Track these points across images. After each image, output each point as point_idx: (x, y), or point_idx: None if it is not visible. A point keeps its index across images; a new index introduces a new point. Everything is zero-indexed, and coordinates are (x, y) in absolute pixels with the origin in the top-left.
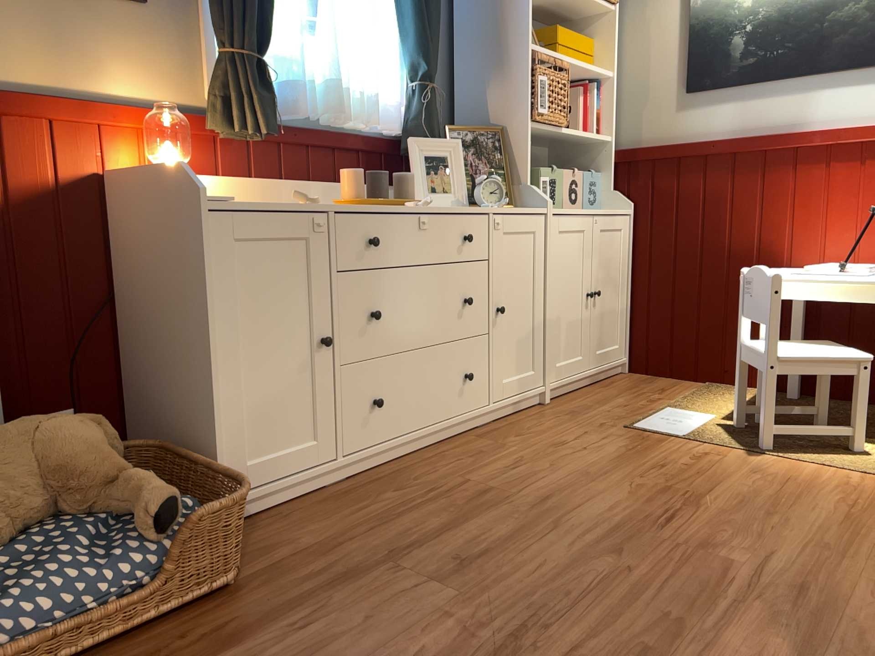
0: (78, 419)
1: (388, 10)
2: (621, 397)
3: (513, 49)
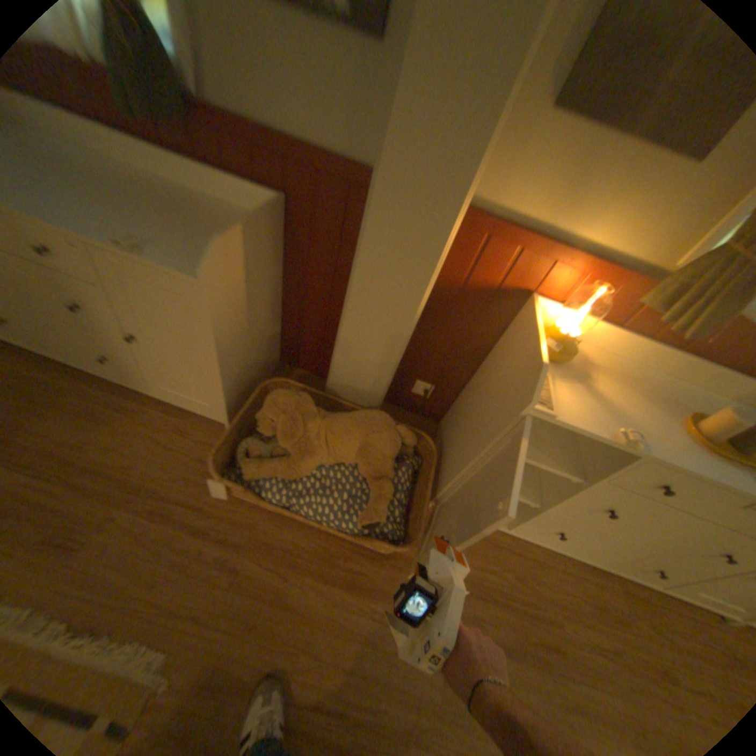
0: (396, 435)
1: None
2: None
3: None
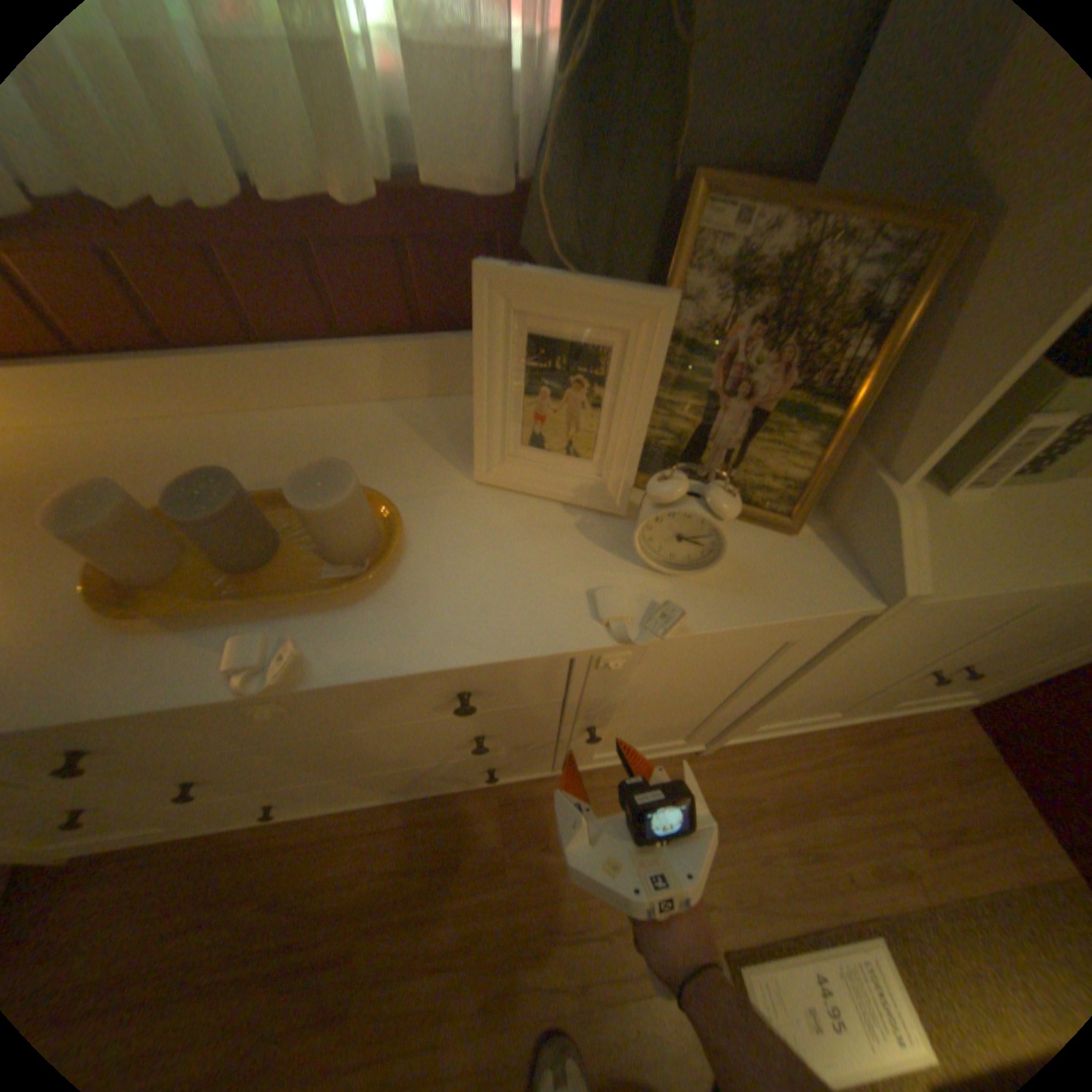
0: None
1: None
2: (846, 821)
3: None
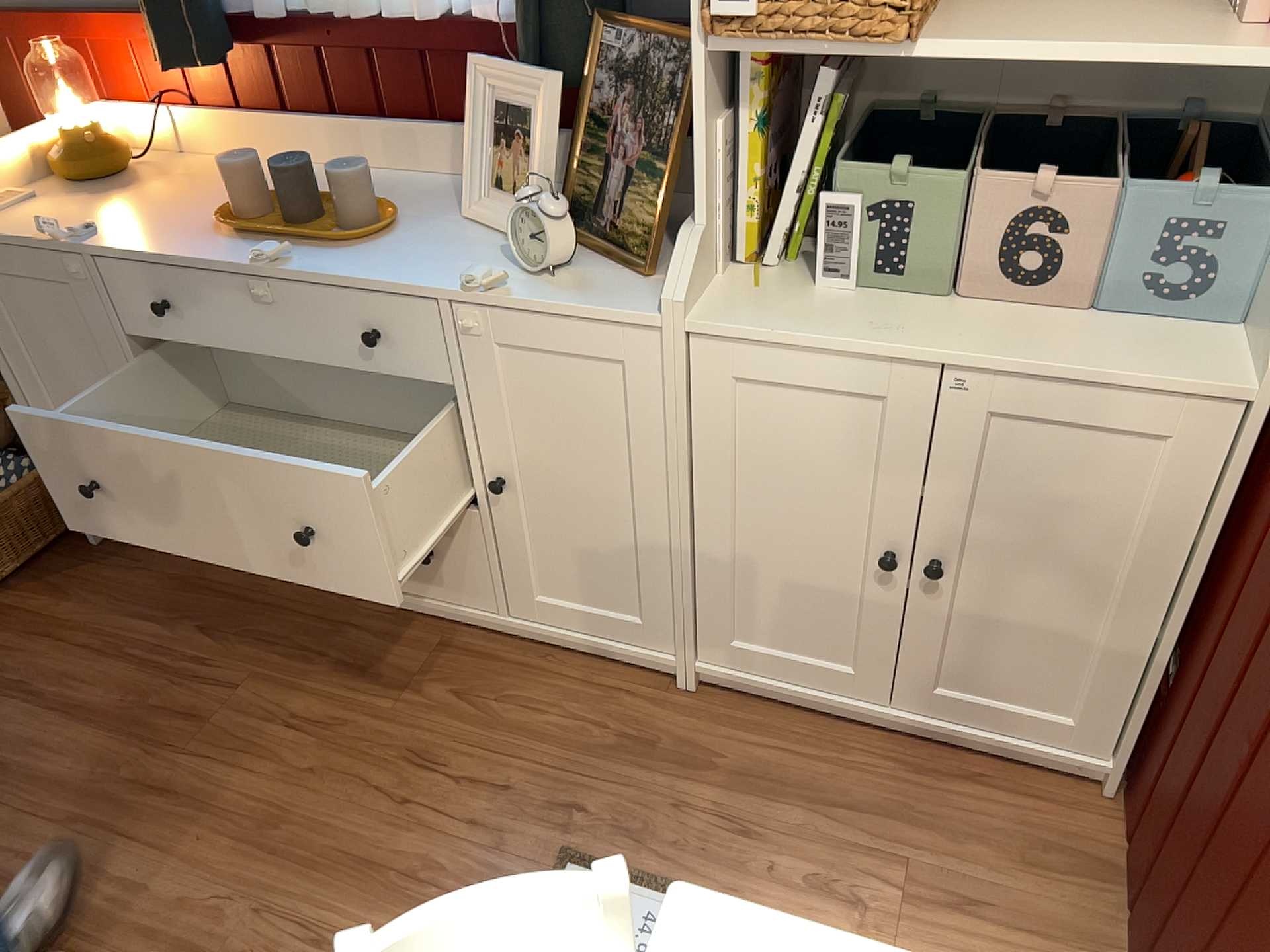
0: None
1: None
2: (814, 811)
3: None
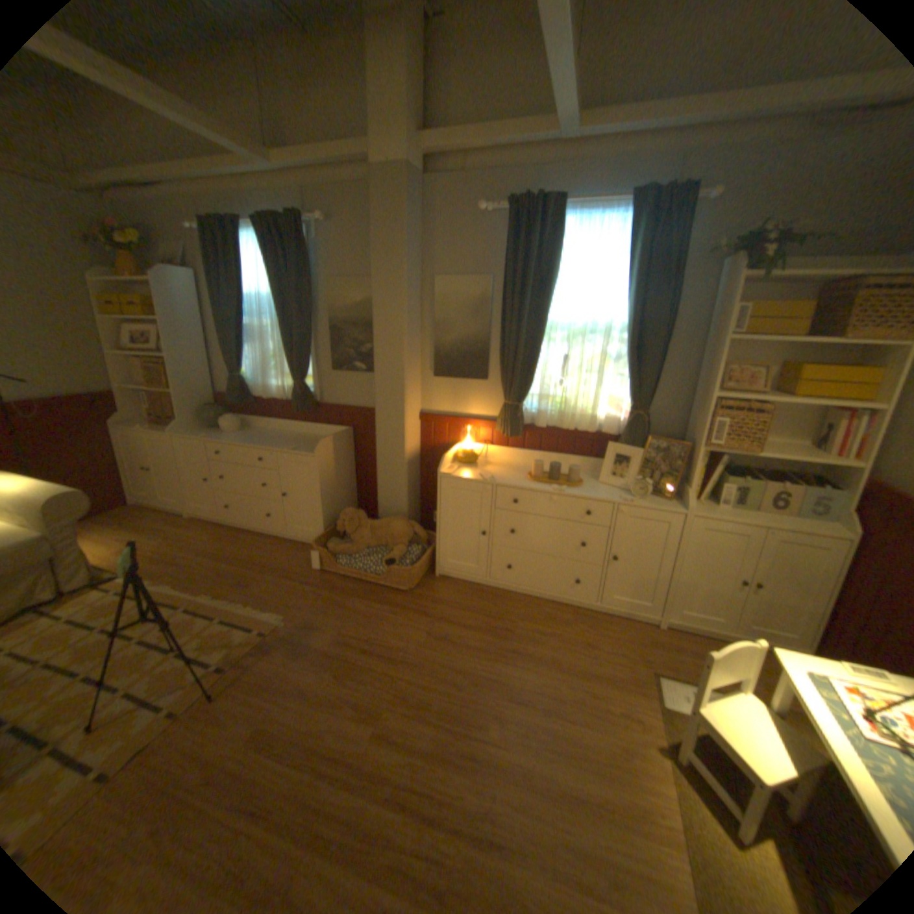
0: (407, 524)
1: (622, 366)
2: None
3: (709, 394)
